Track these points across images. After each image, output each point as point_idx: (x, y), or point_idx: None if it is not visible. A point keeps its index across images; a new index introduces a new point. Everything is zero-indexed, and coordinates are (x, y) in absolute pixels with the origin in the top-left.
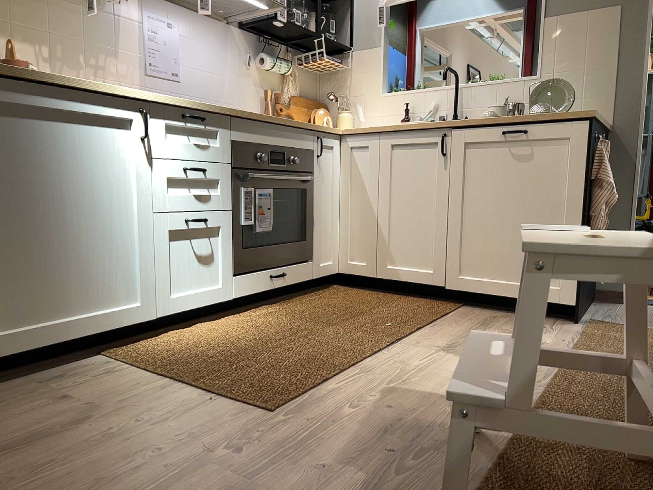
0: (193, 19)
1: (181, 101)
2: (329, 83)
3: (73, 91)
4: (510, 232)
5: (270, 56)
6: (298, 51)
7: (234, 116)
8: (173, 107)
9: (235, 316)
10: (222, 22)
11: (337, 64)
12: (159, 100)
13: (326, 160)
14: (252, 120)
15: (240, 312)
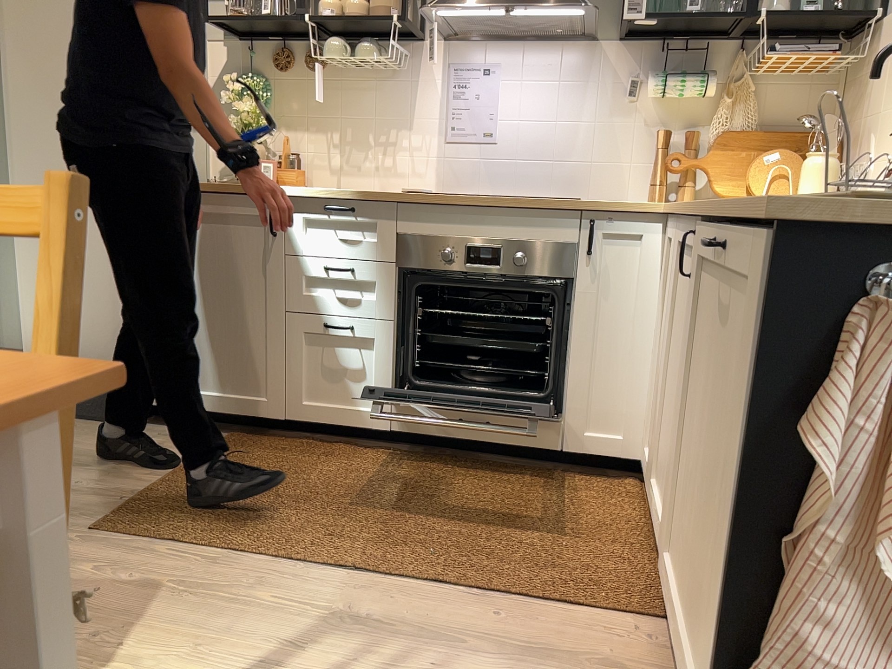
0: (523, 50)
1: (331, 189)
2: (849, 91)
3: (207, 194)
4: (705, 508)
5: (656, 75)
6: (777, 41)
7: (400, 201)
8: (309, 199)
9: (399, 455)
10: (581, 40)
11: (811, 58)
12: (290, 193)
13: (619, 262)
14: (433, 205)
15: (419, 454)
